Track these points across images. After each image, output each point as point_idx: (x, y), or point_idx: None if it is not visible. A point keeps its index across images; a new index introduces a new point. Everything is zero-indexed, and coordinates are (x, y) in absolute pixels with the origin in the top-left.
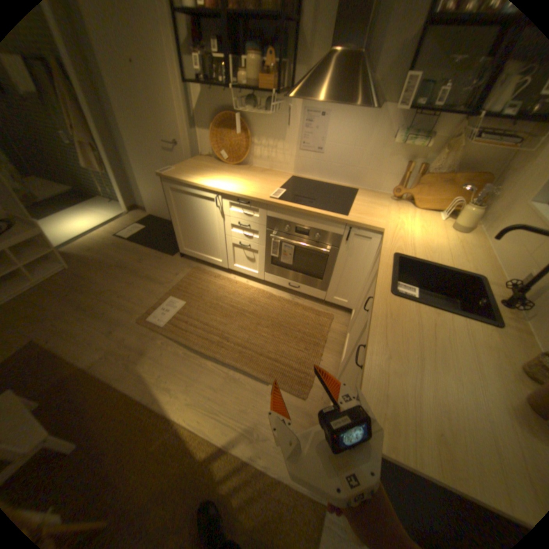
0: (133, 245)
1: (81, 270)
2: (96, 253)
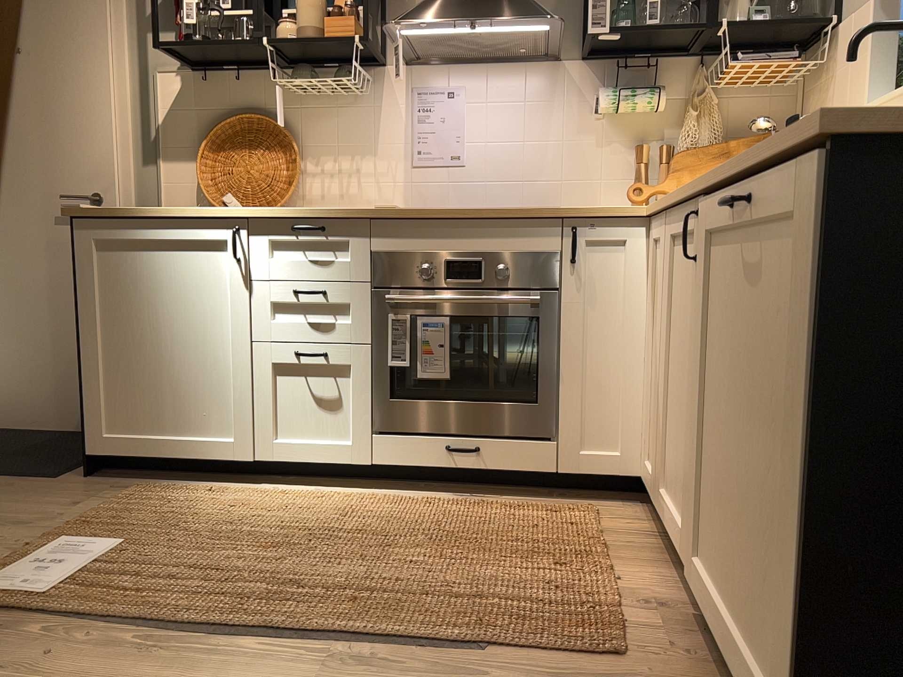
0: None
1: None
2: None
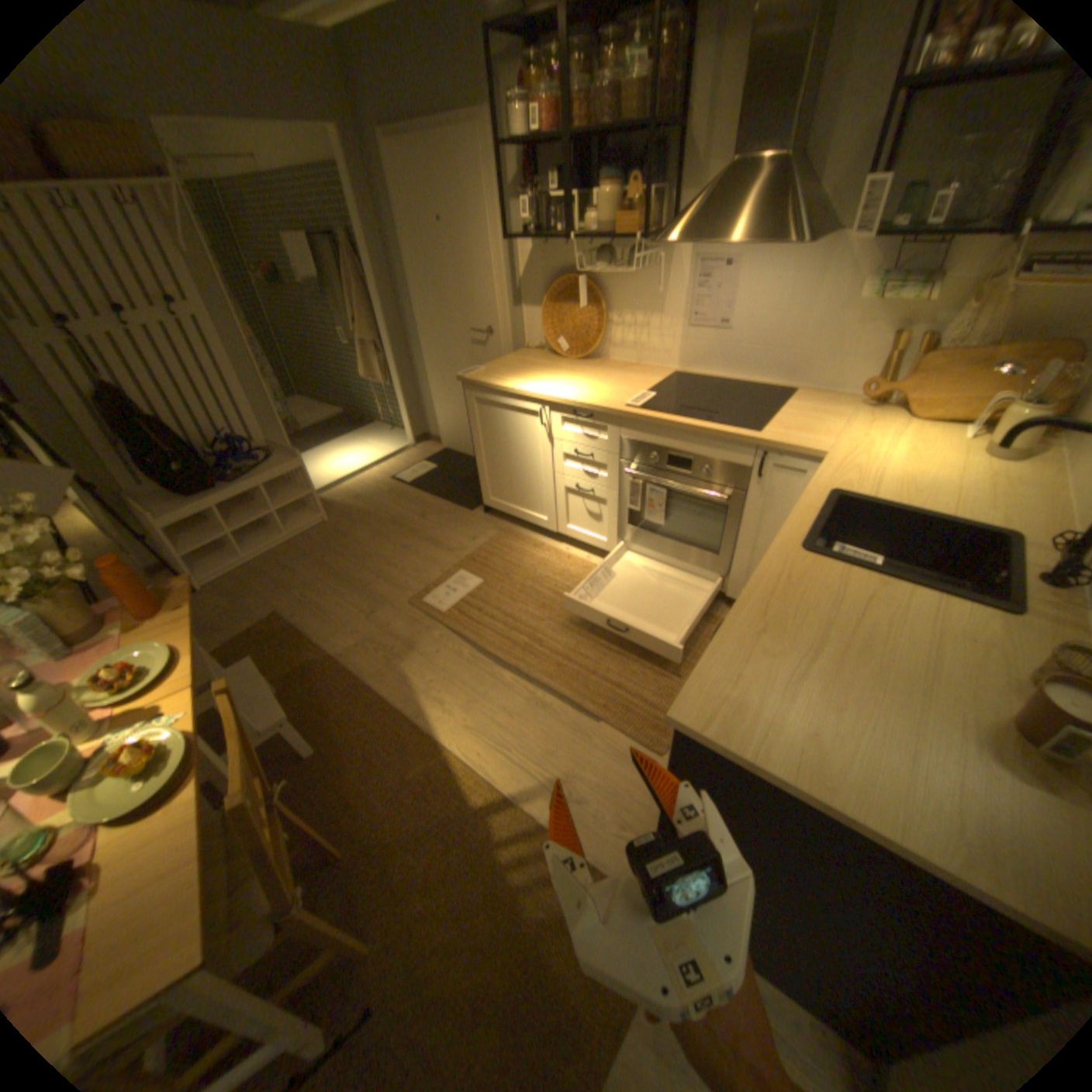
0: (416, 494)
1: (342, 526)
2: (364, 504)
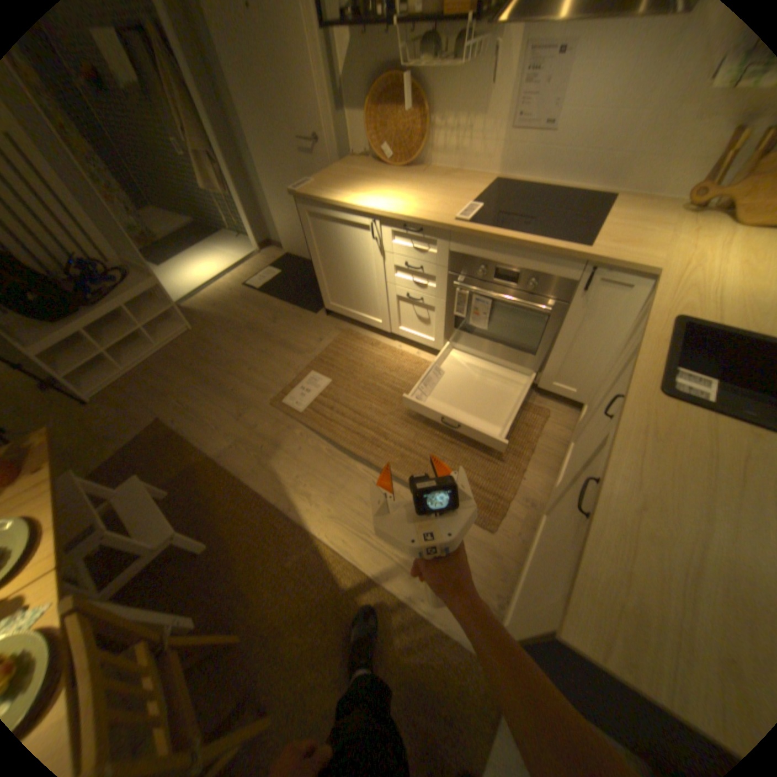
0: (265, 299)
1: (205, 334)
2: (222, 311)
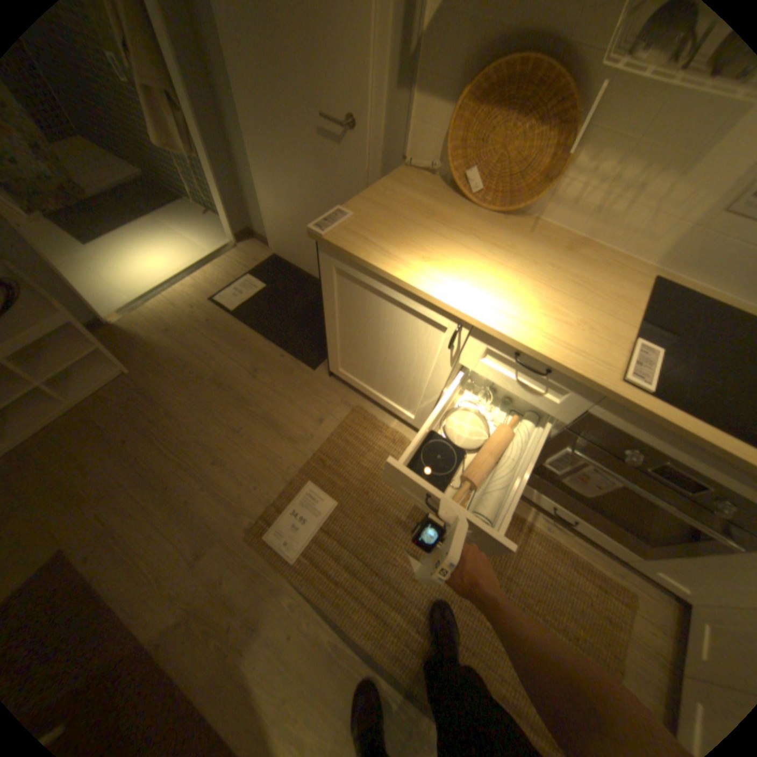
0: (243, 332)
1: (149, 384)
2: (178, 344)
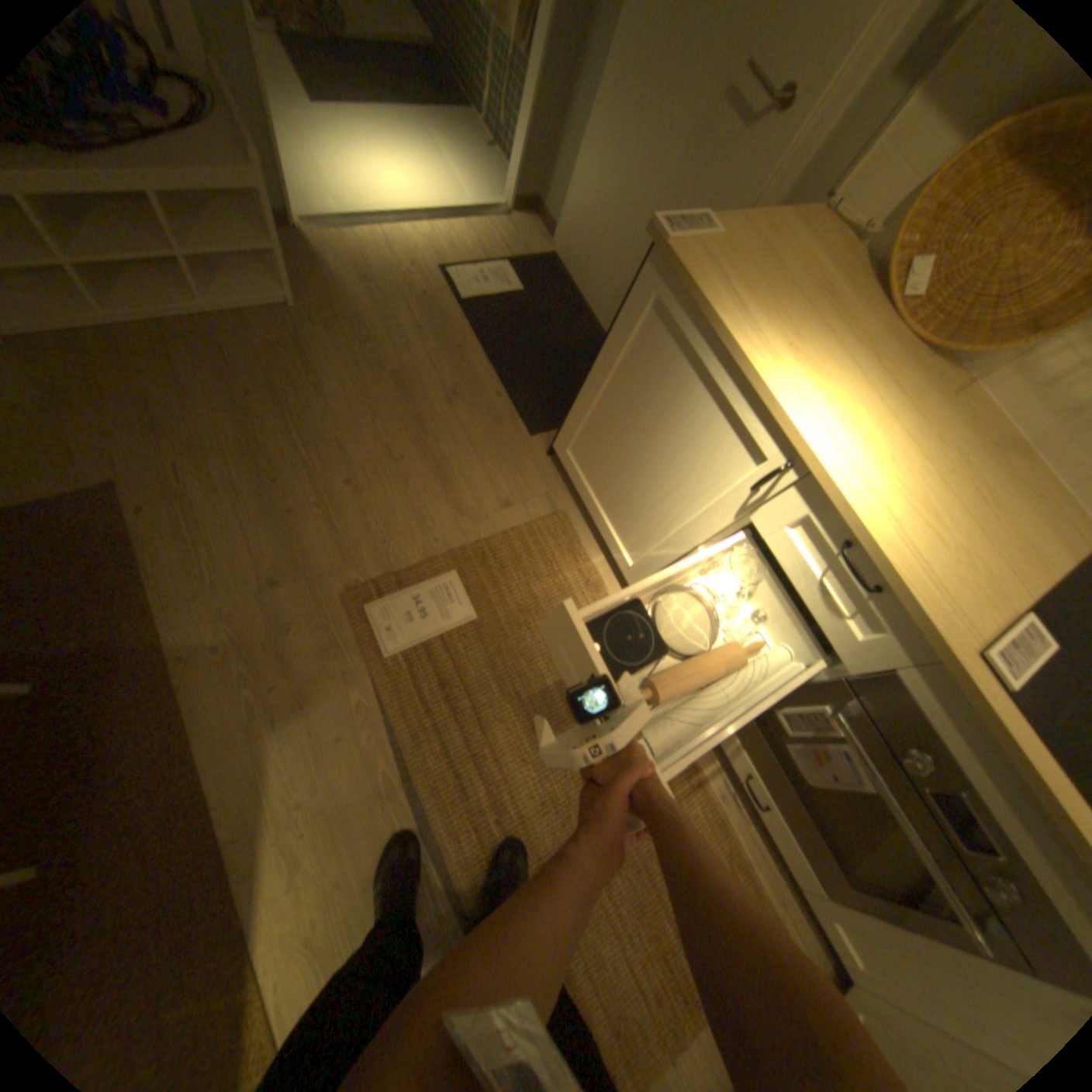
0: (463, 336)
1: (313, 338)
2: (373, 305)
